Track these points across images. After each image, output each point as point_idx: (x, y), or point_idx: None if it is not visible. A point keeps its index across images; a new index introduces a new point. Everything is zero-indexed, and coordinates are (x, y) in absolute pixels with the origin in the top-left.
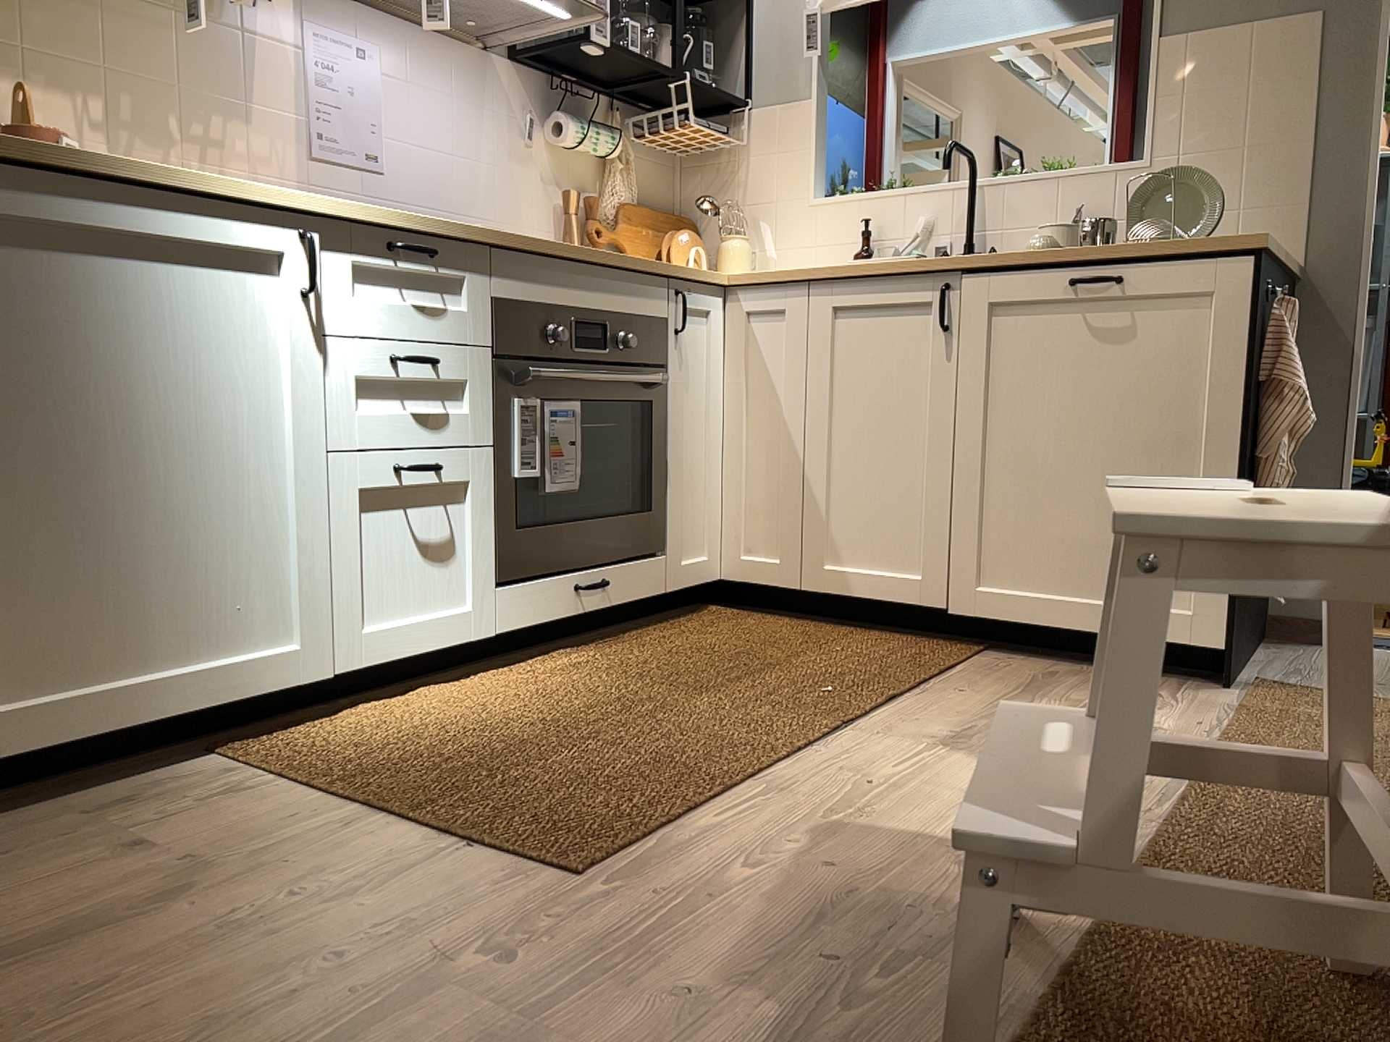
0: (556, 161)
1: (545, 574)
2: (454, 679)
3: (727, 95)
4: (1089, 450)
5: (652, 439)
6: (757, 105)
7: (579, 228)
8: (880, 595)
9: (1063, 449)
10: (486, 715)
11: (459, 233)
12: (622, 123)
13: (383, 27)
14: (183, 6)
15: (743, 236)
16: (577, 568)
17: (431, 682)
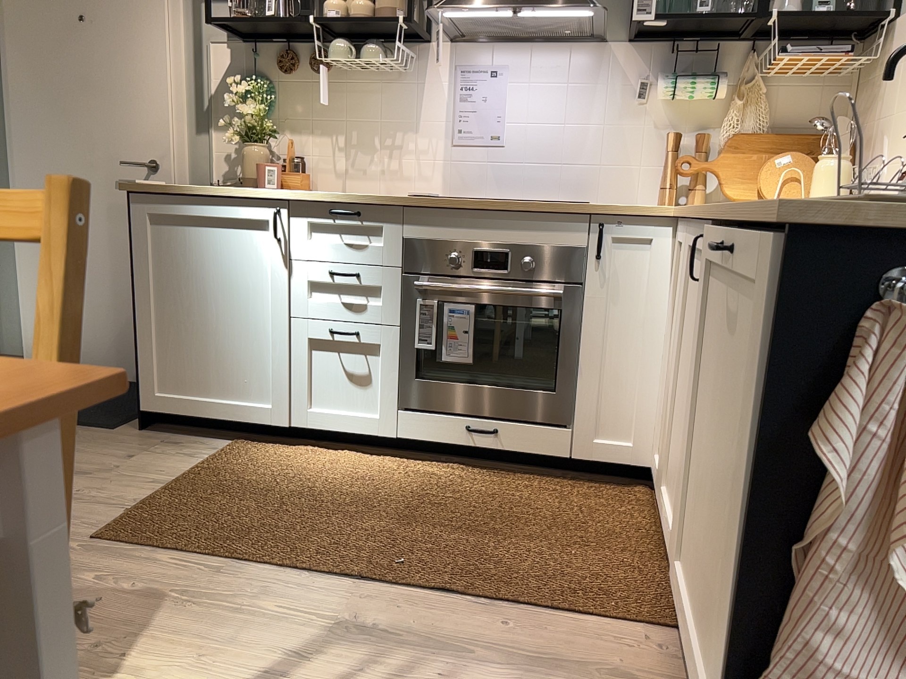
0: (671, 109)
1: (458, 414)
2: (383, 455)
3: (847, 16)
4: (723, 463)
5: (565, 341)
6: (902, 13)
7: (672, 163)
8: (668, 534)
9: (717, 452)
10: (313, 474)
11: (372, 200)
12: (750, 63)
13: (509, 51)
14: (382, 77)
15: (847, 158)
16: (489, 418)
17: (372, 452)
